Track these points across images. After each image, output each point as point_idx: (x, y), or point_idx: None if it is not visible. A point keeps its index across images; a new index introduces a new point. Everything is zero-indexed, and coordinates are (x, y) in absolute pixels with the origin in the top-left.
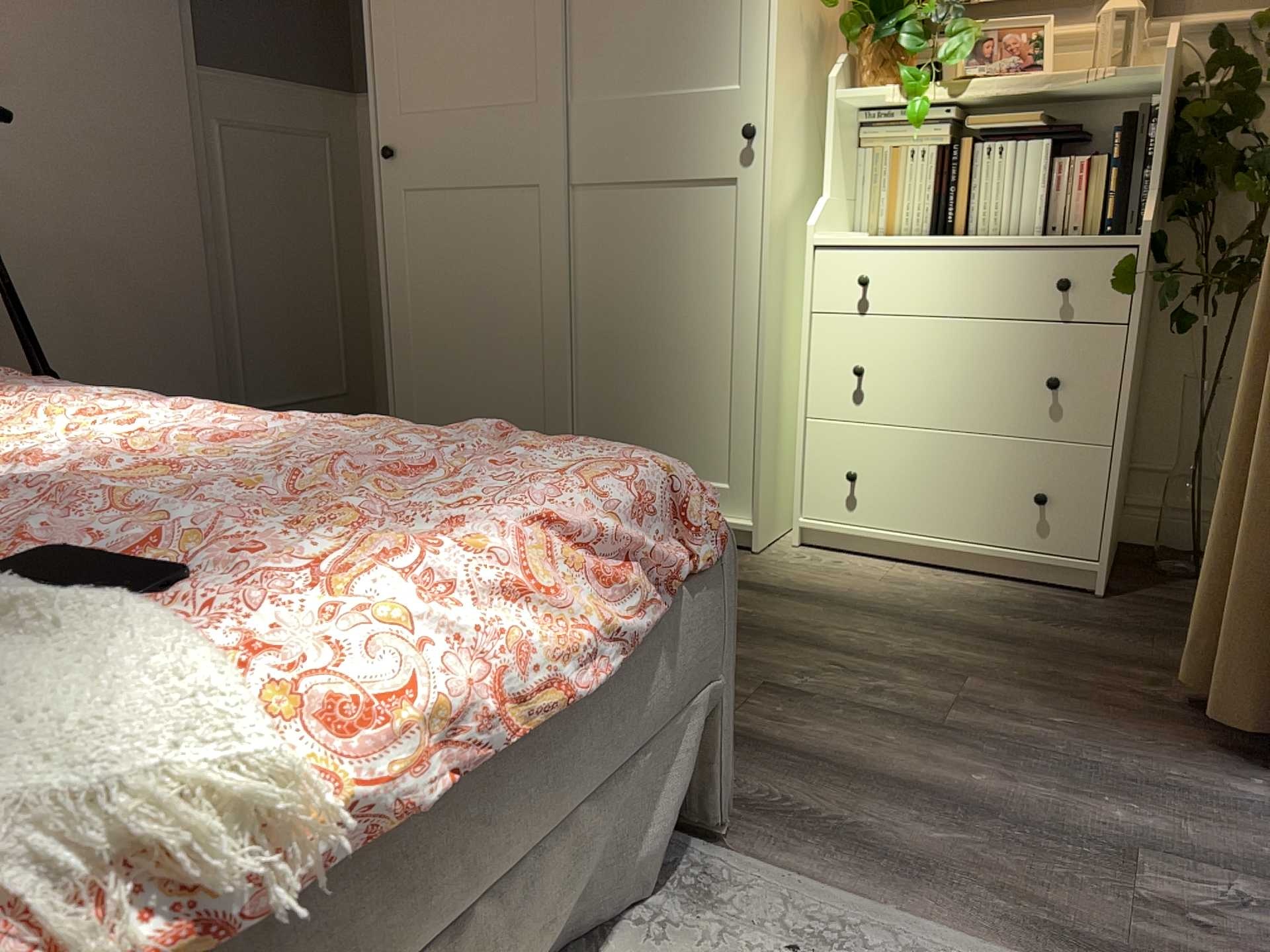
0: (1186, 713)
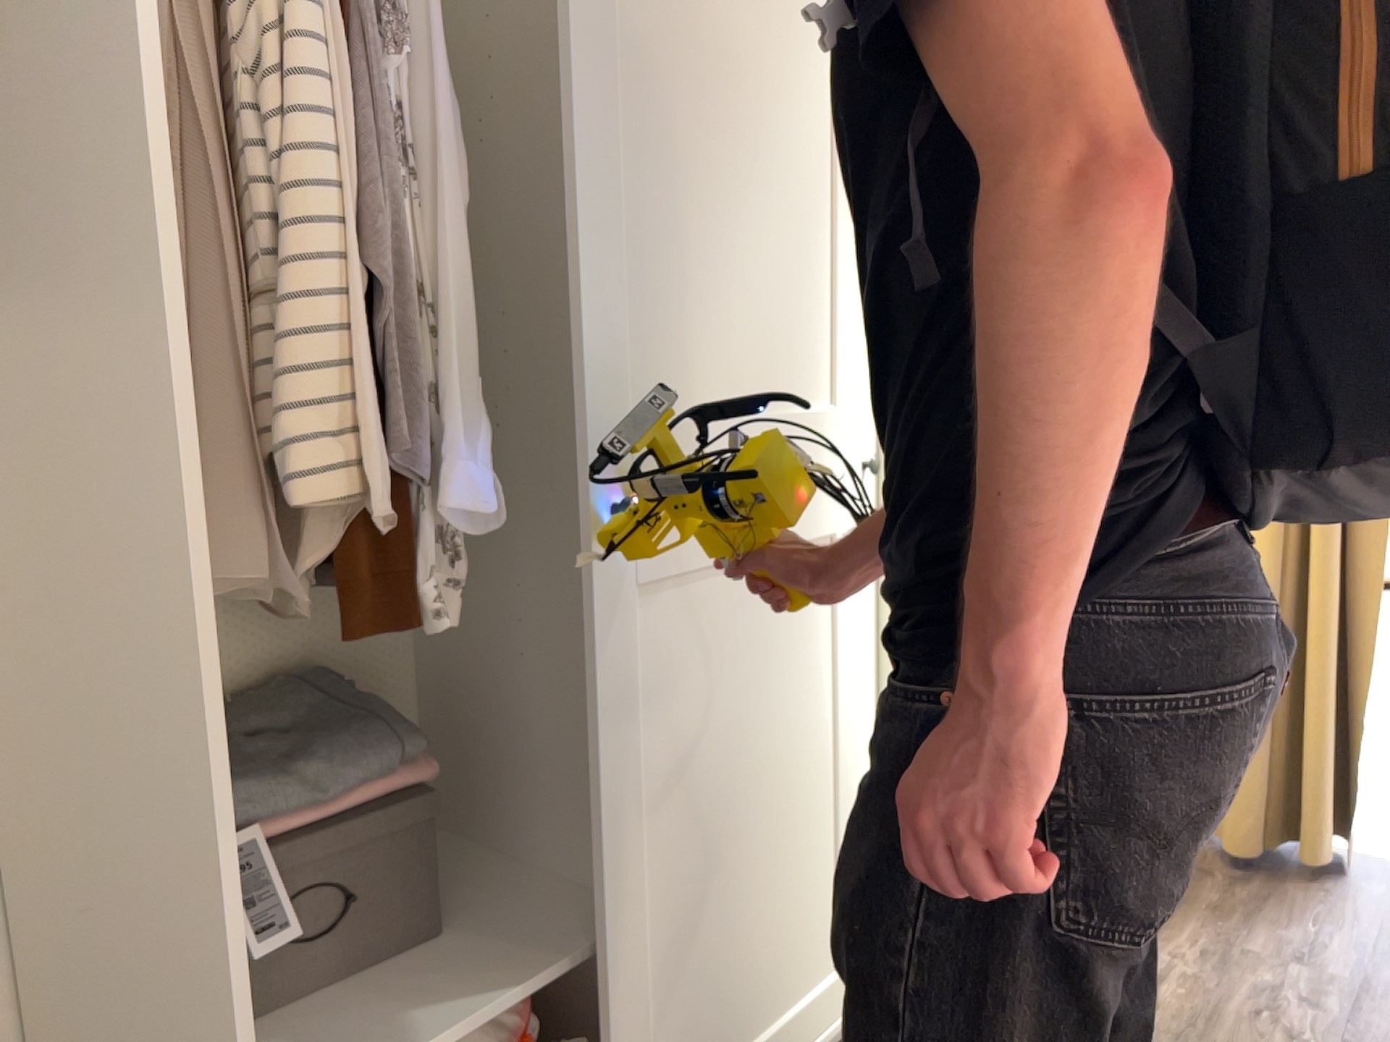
0: (1246, 876)
